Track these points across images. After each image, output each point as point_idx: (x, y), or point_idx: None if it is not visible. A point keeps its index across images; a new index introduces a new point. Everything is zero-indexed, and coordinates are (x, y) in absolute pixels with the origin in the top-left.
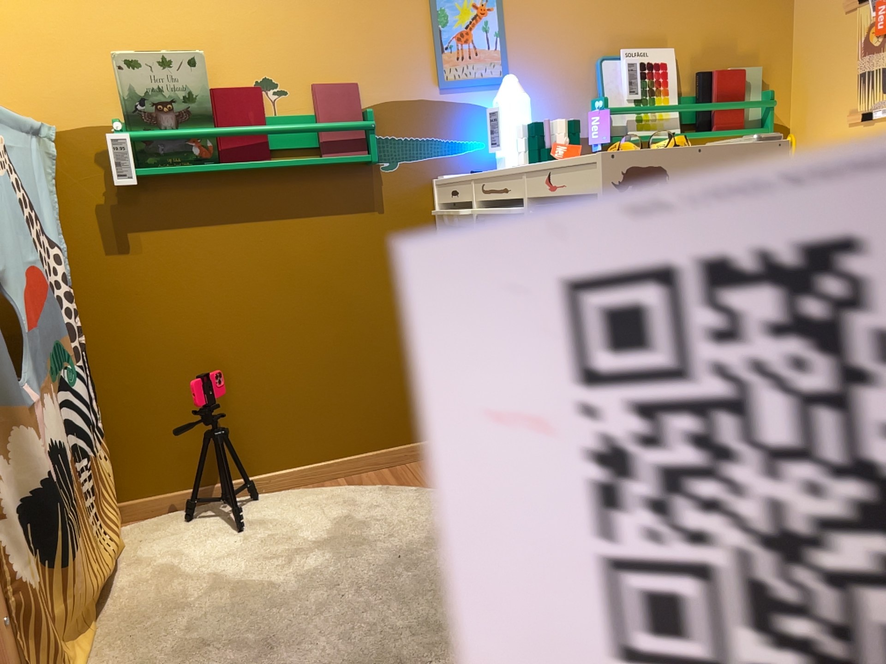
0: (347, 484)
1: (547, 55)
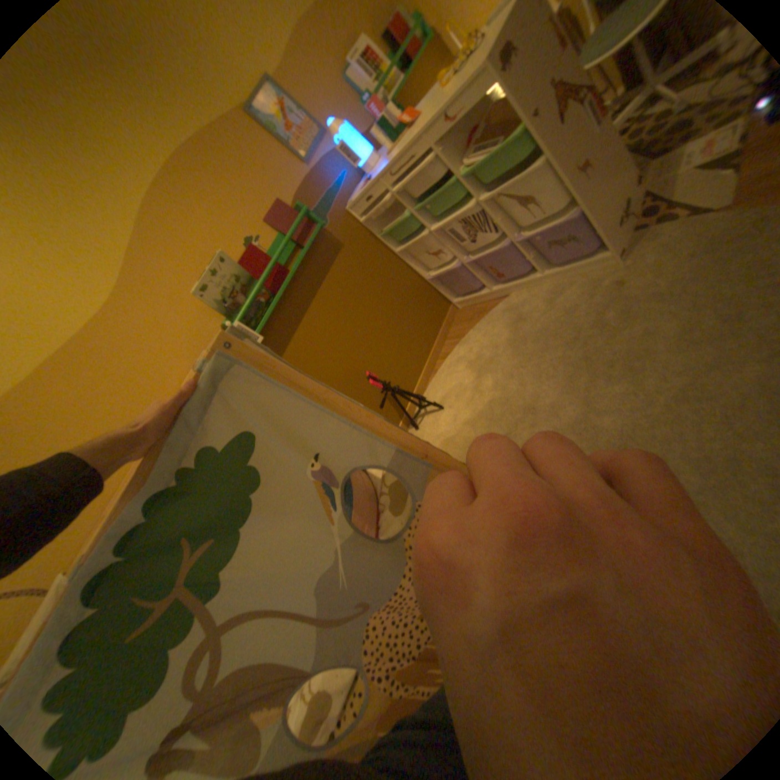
0: (445, 359)
1: (324, 95)
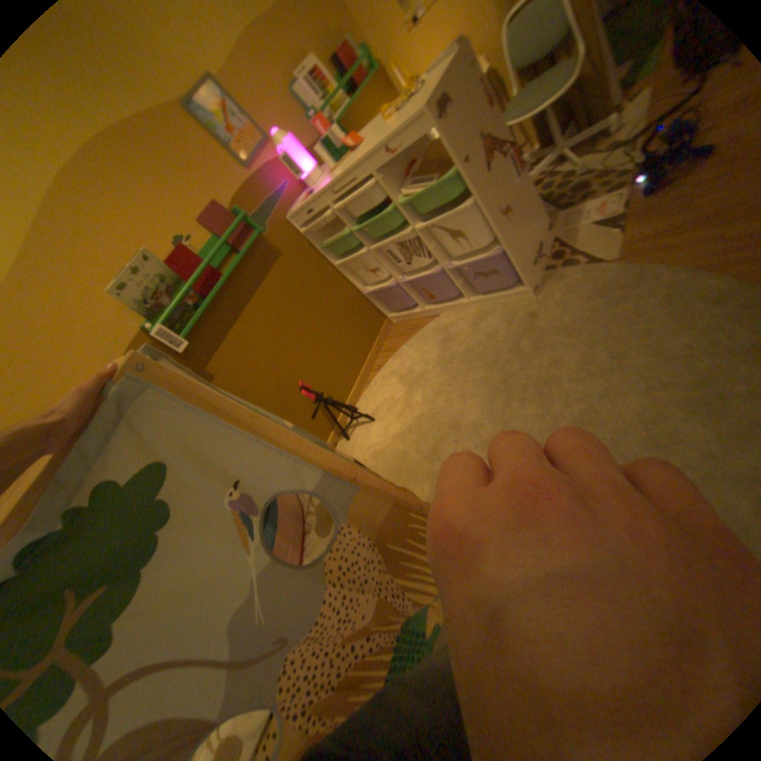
0: (377, 371)
1: (267, 105)
